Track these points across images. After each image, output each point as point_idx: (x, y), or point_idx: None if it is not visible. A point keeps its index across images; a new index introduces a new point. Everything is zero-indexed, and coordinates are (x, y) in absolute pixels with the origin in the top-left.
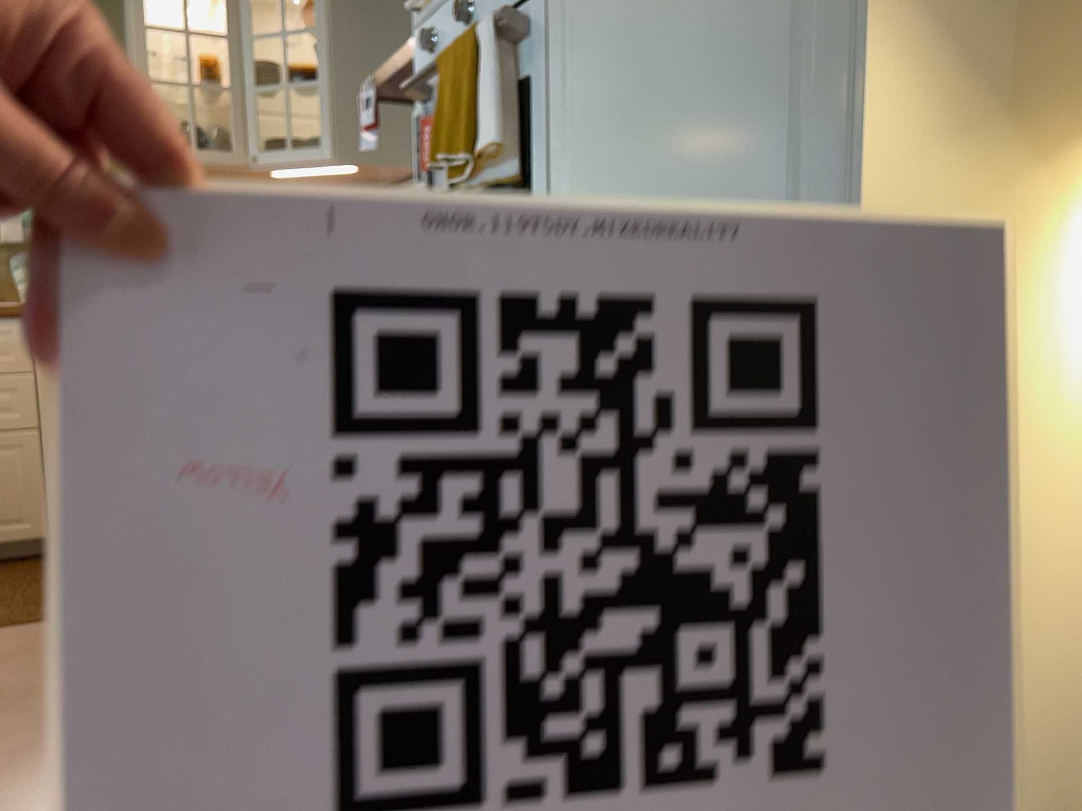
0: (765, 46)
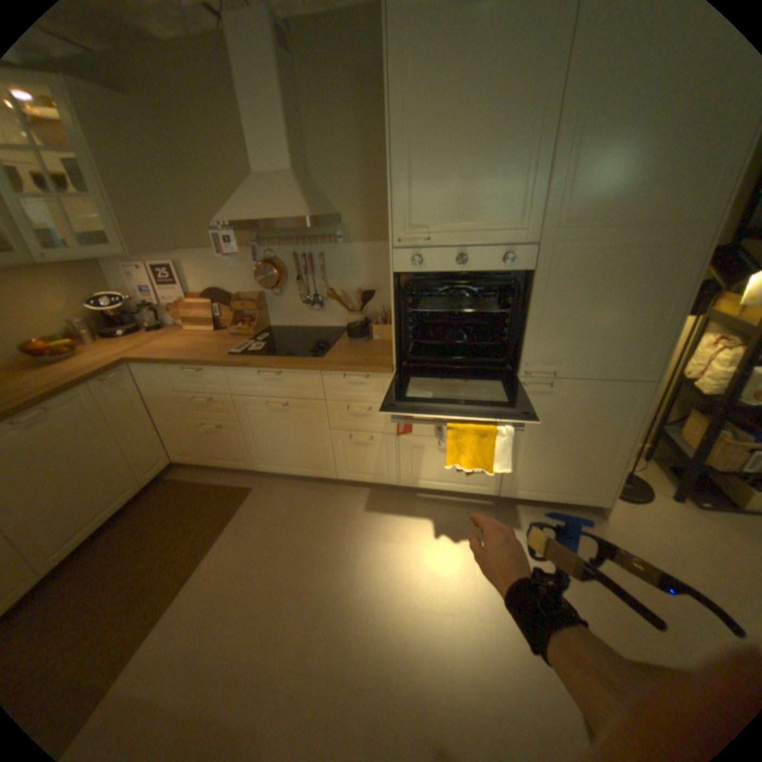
0: (641, 322)
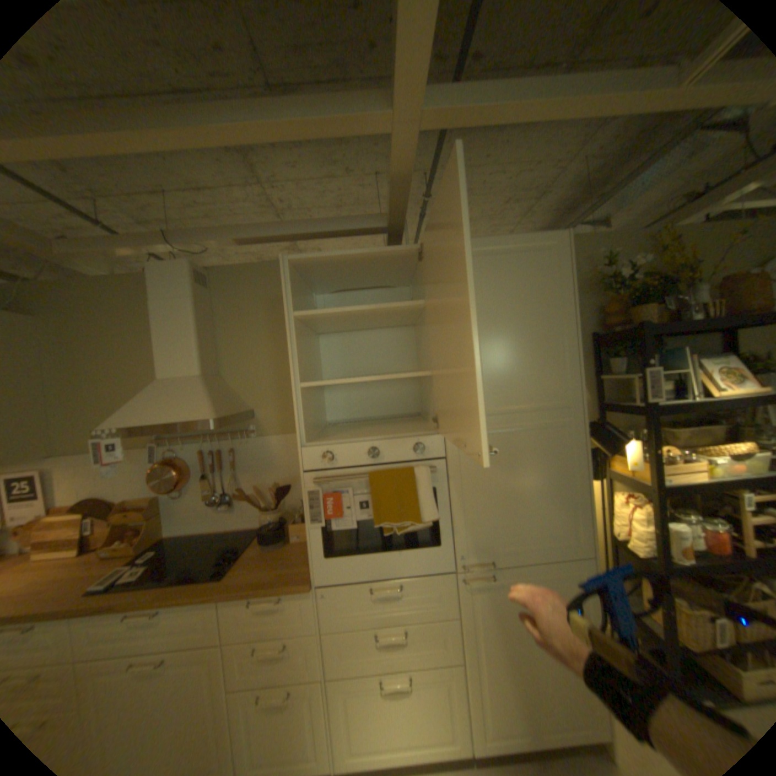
0: (557, 497)
